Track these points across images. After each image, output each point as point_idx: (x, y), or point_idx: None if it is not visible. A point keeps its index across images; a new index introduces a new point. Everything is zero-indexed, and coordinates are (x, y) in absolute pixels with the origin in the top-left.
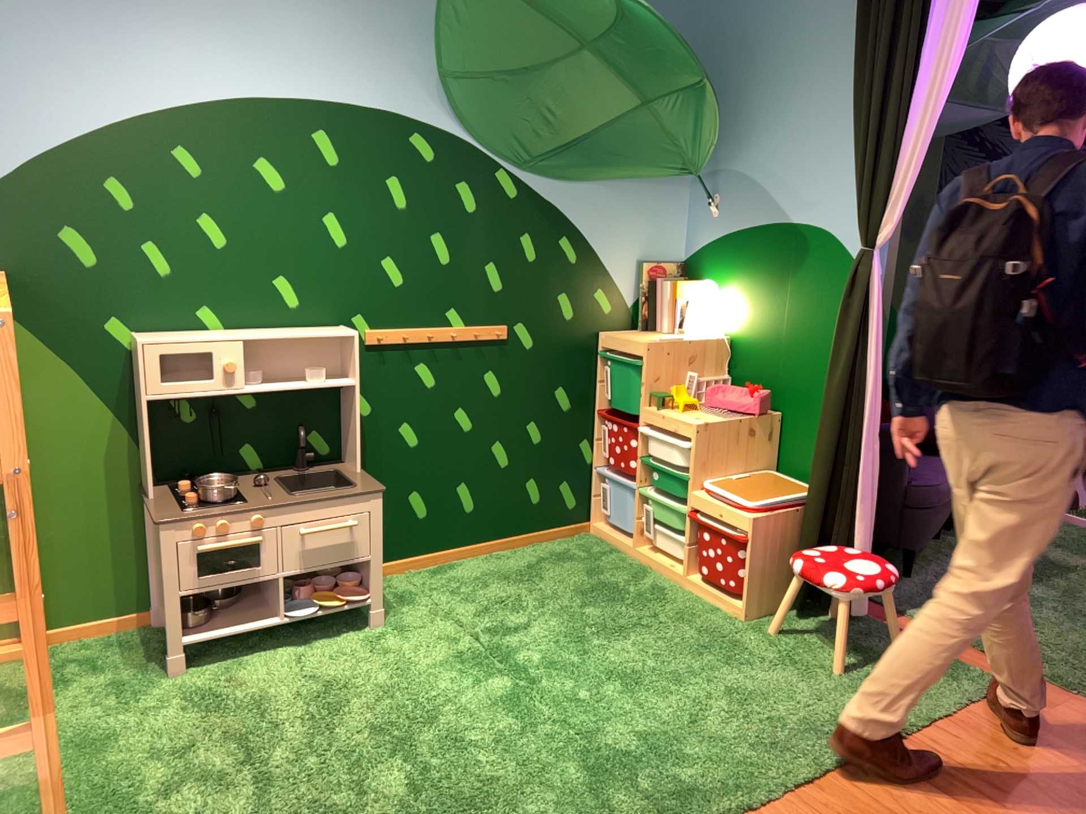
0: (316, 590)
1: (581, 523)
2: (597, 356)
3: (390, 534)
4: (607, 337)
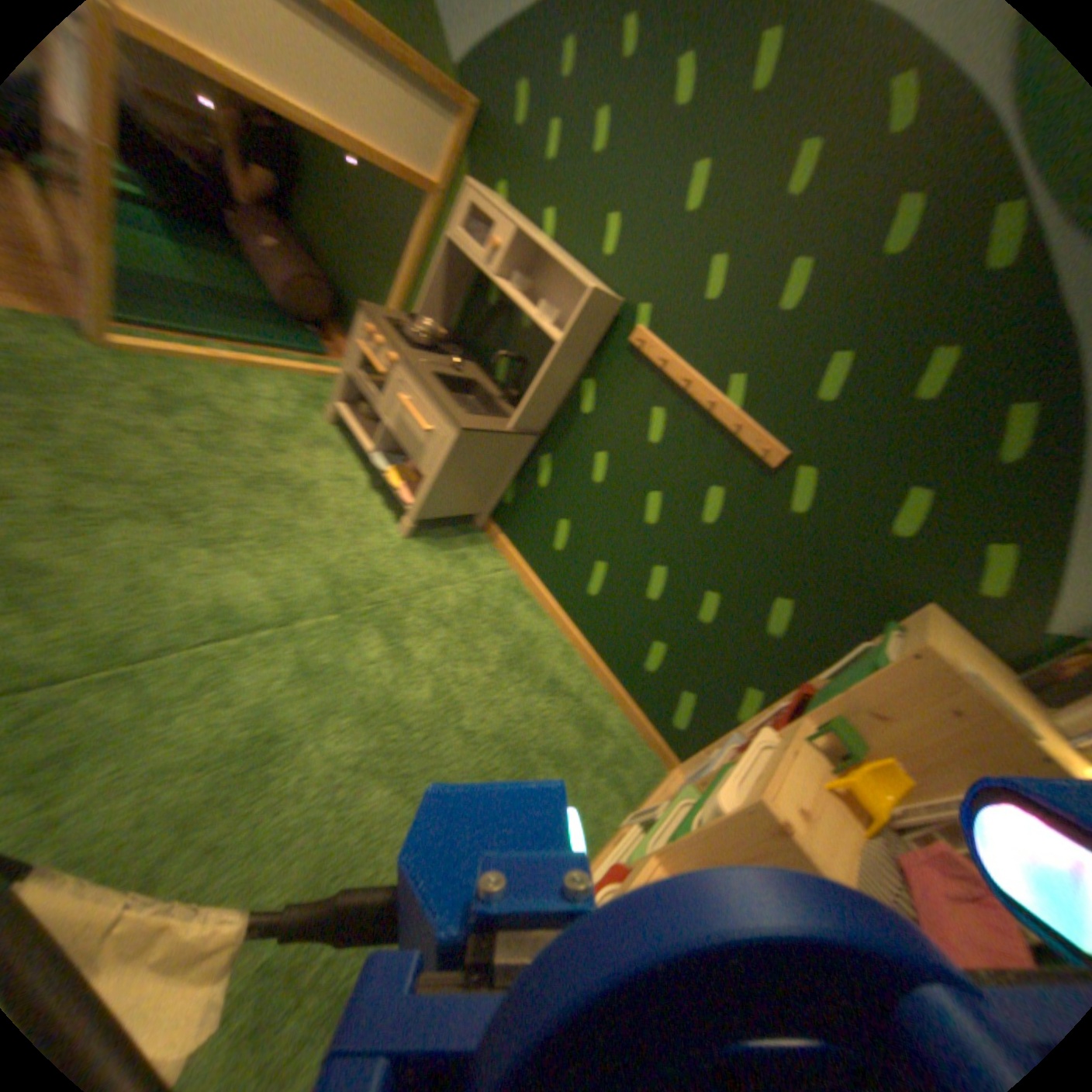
0: (415, 472)
1: (673, 756)
2: (882, 619)
3: (529, 532)
4: (932, 613)
